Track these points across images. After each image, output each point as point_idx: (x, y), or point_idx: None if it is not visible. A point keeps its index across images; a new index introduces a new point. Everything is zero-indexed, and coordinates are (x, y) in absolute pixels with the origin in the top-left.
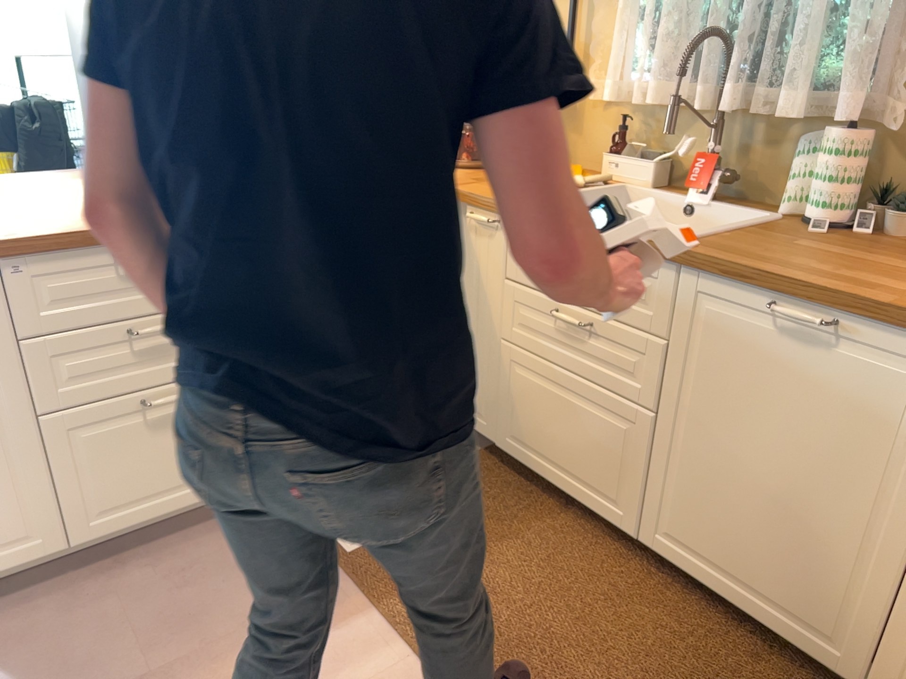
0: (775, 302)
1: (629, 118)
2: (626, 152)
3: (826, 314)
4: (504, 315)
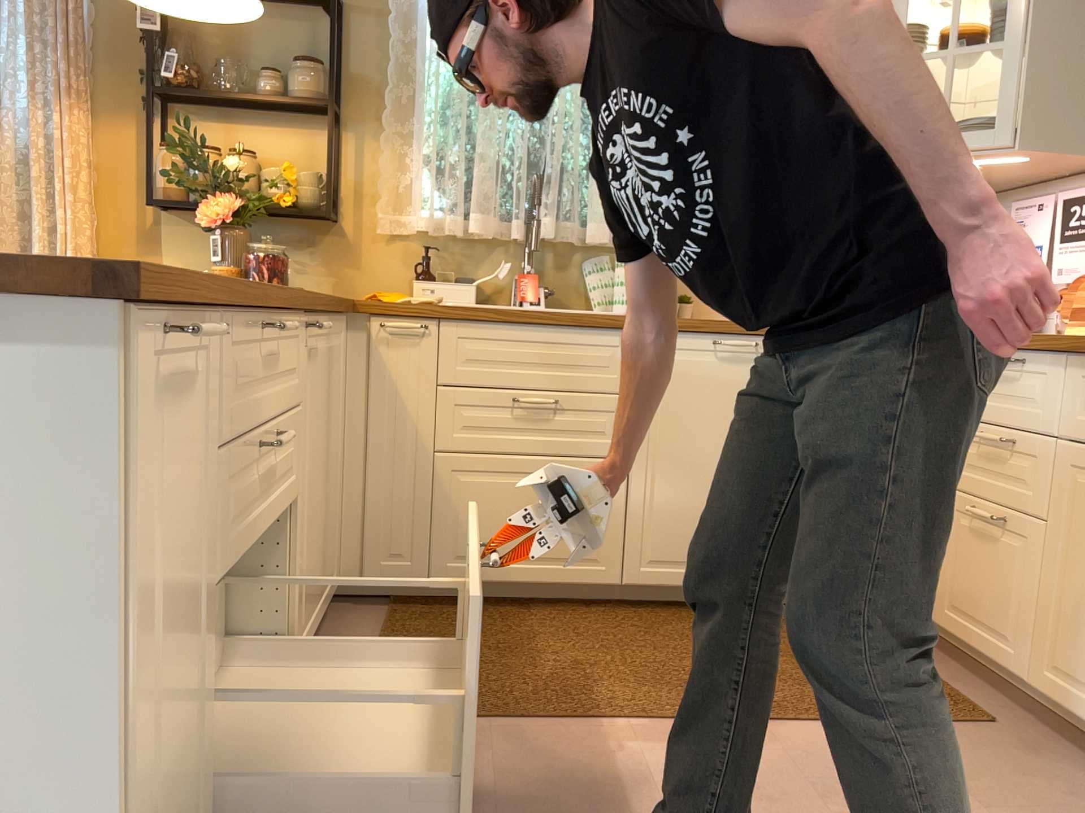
0: (717, 339)
1: (435, 247)
2: (437, 277)
3: (749, 339)
4: (437, 425)
